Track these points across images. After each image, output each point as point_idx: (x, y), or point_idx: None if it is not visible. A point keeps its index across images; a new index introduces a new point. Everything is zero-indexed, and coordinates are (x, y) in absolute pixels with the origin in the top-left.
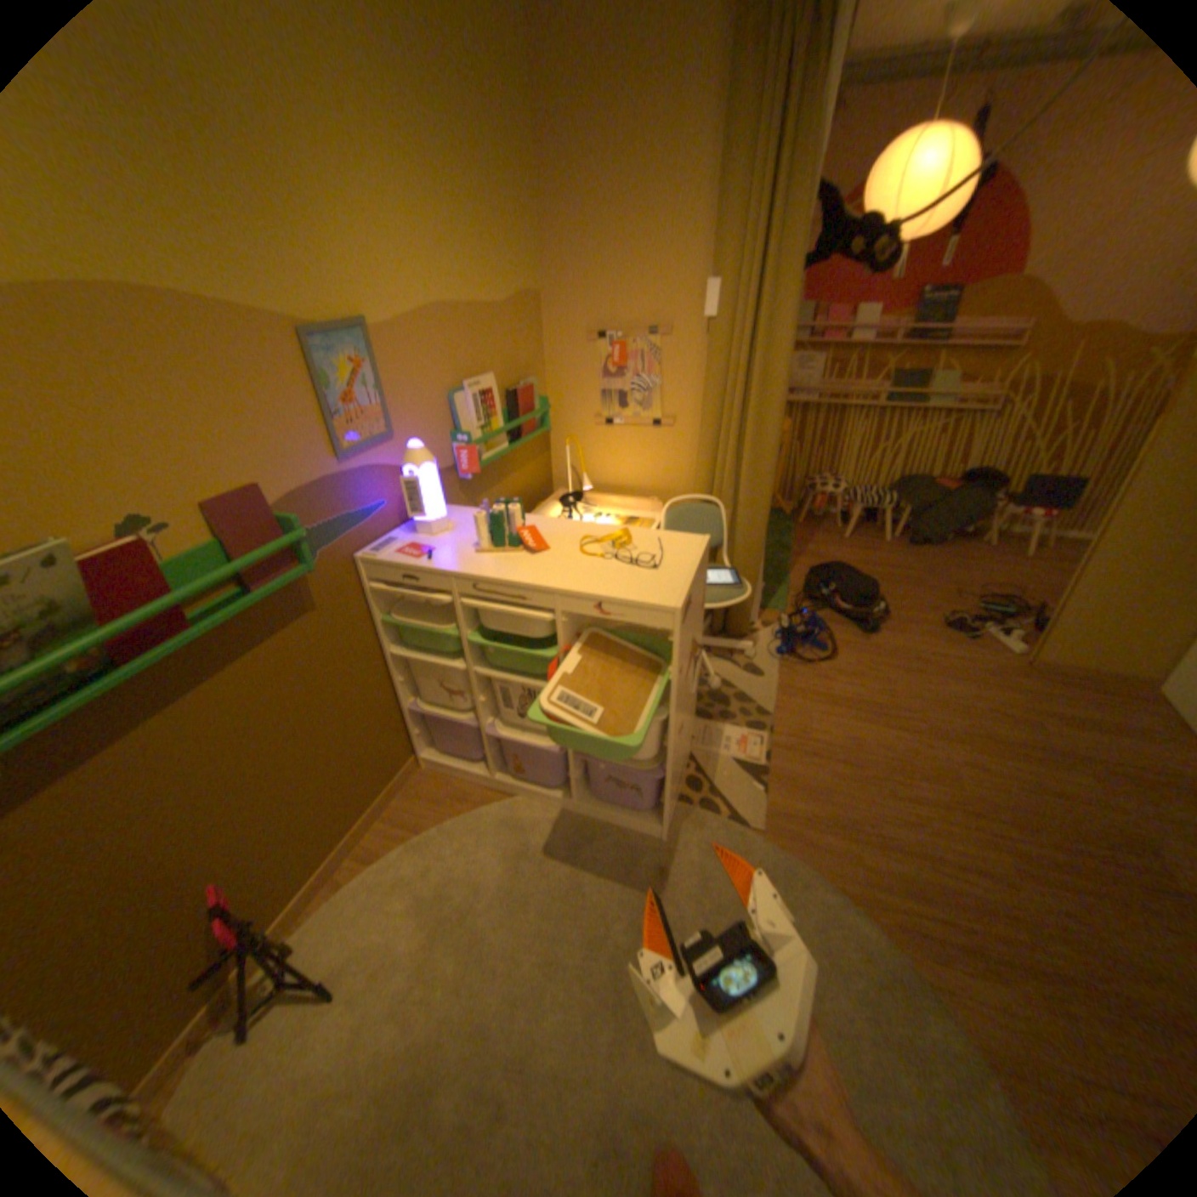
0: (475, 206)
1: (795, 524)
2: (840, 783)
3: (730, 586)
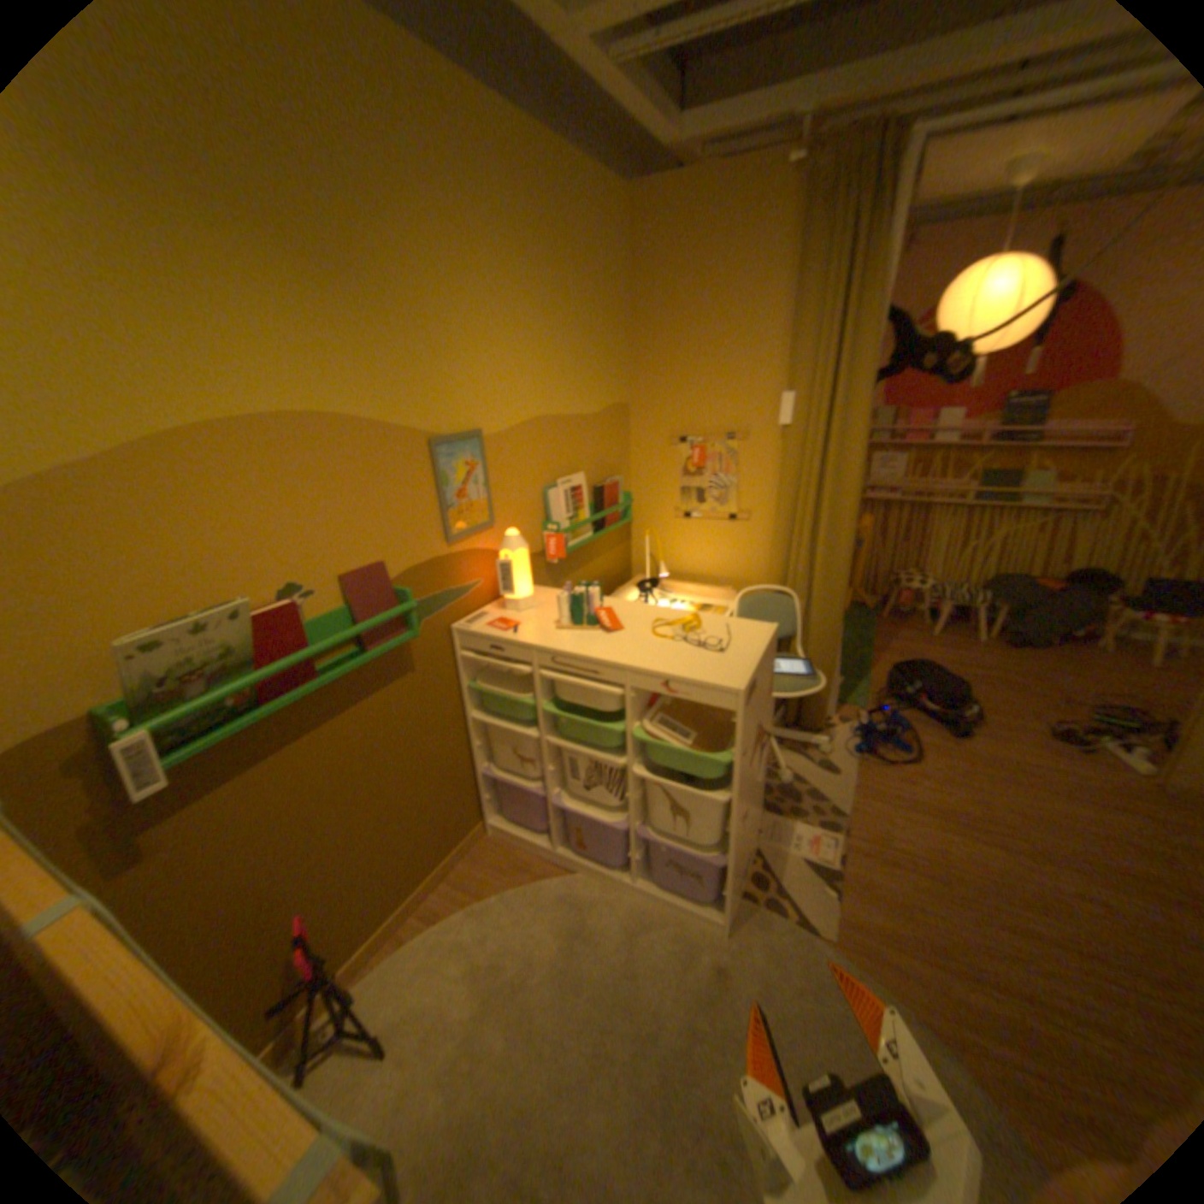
0: (580, 338)
1: (880, 618)
2: (927, 900)
3: (805, 676)
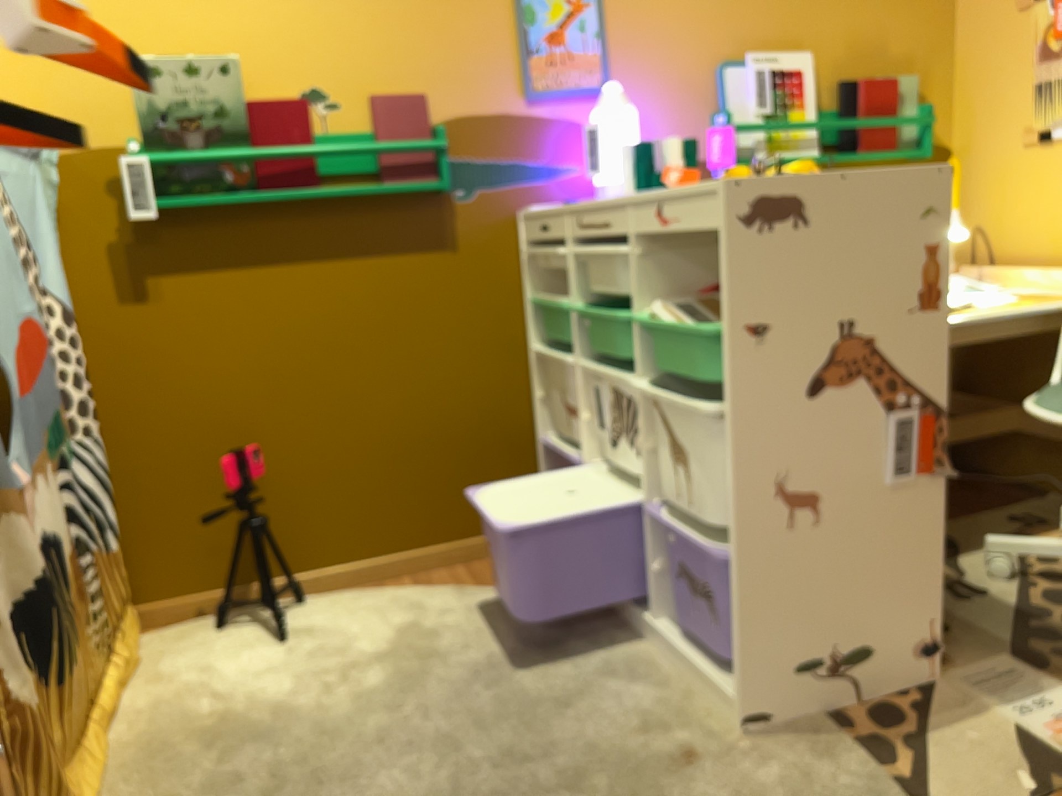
0: None
1: None
2: None
3: None
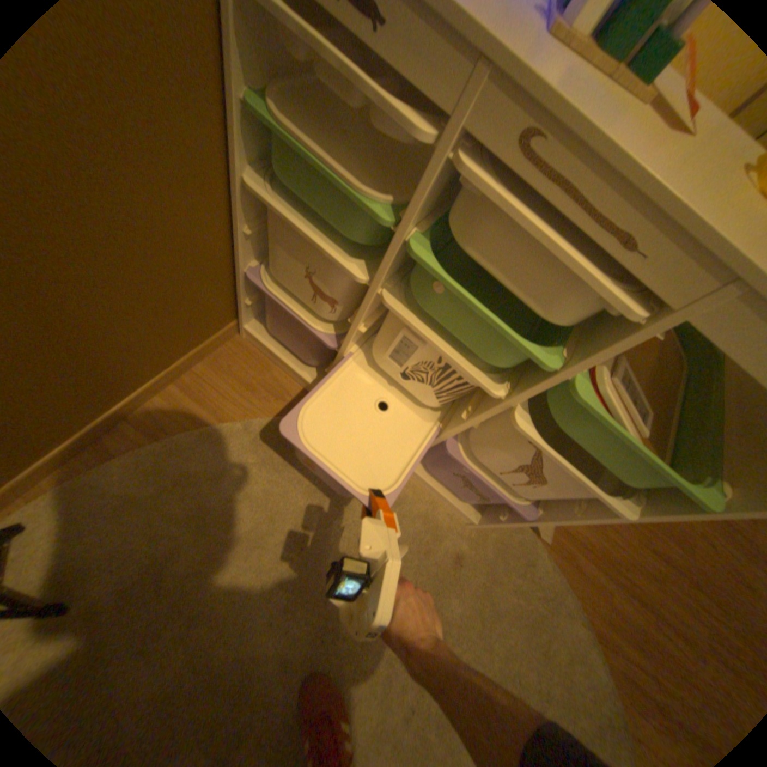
0: None
1: None
2: None
3: None
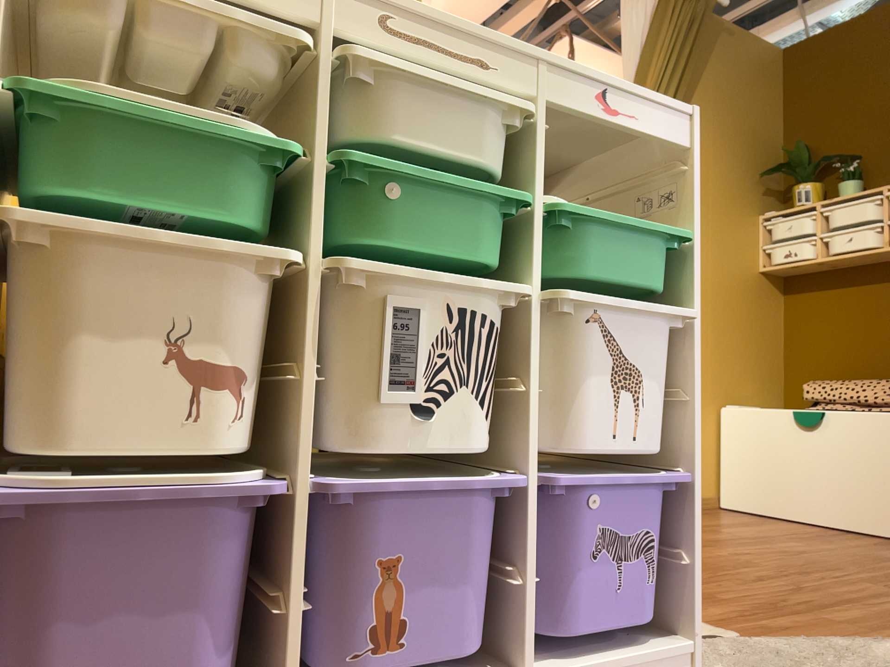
0: None
1: None
2: None
3: None
